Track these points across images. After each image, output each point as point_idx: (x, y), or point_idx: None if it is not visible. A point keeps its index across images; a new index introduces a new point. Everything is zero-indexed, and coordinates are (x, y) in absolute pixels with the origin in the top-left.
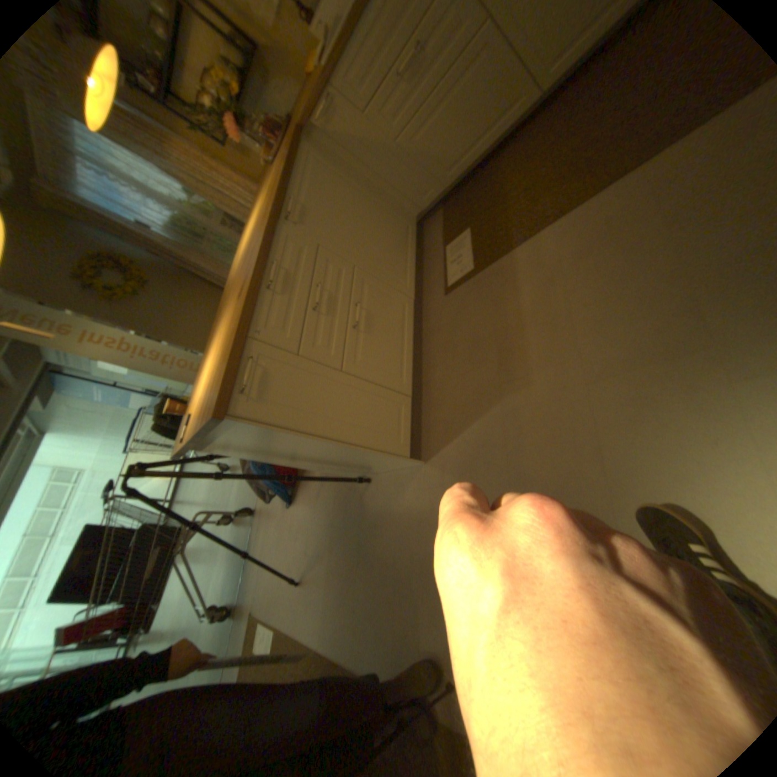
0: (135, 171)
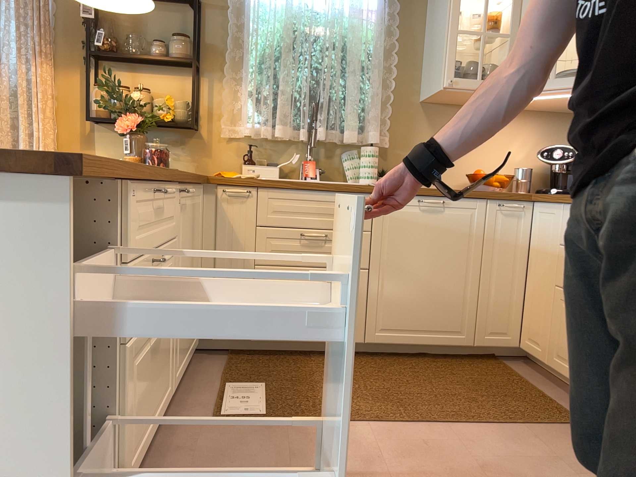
0: None
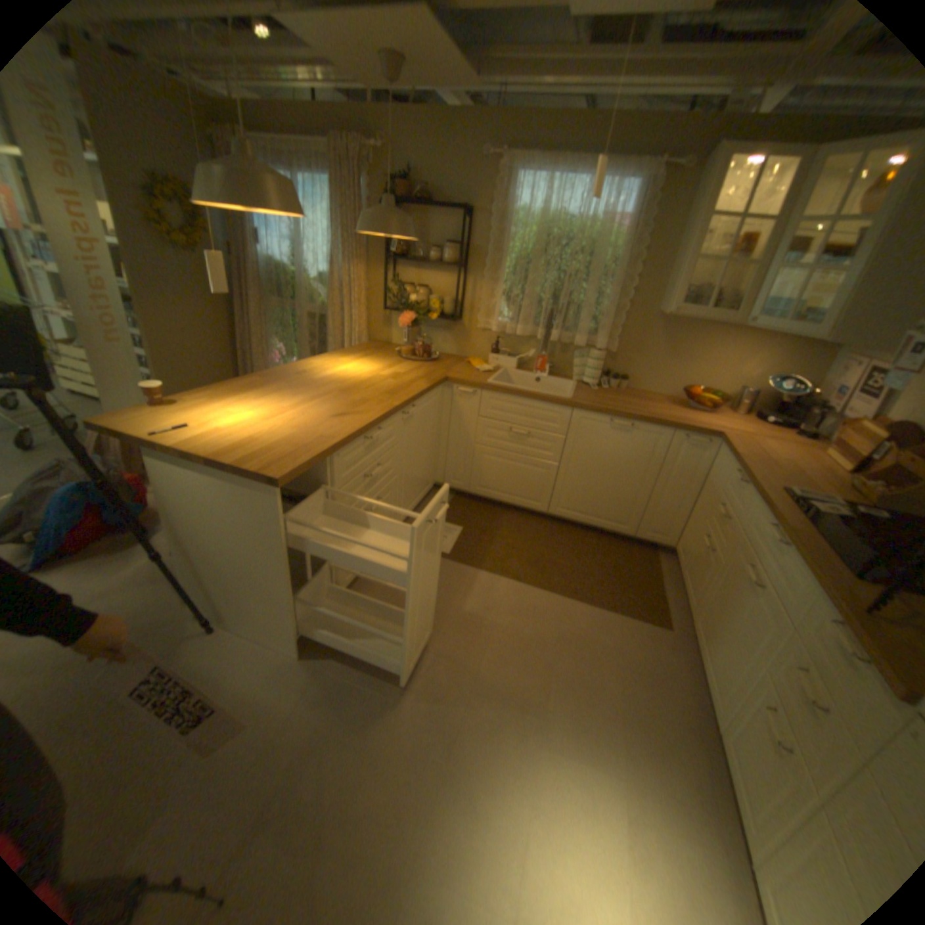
0: (307, 228)
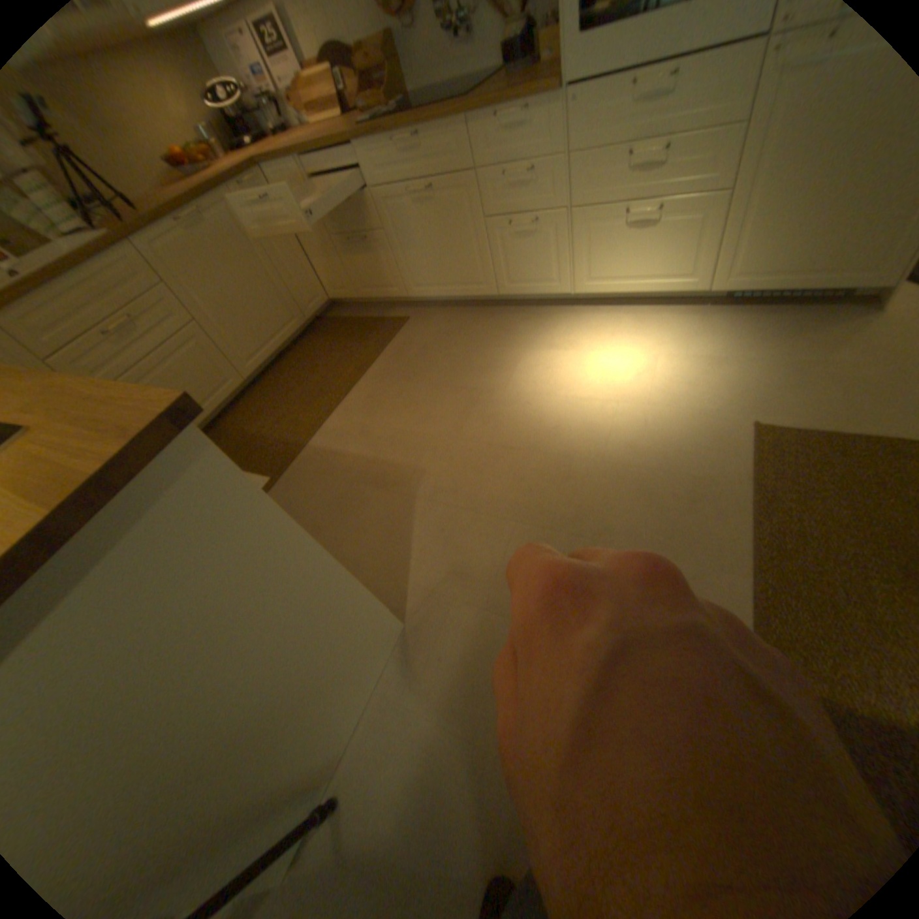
0: None
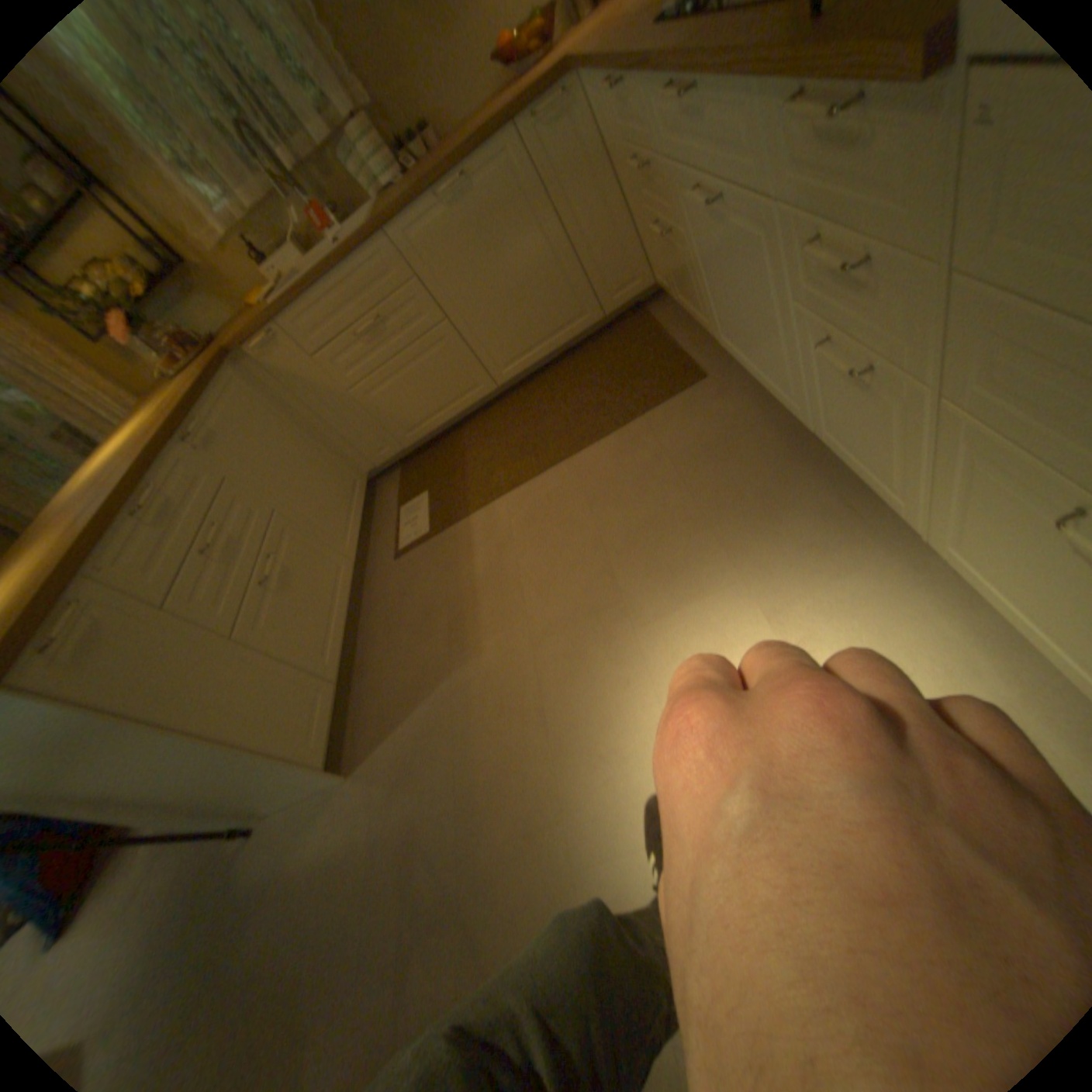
0: None
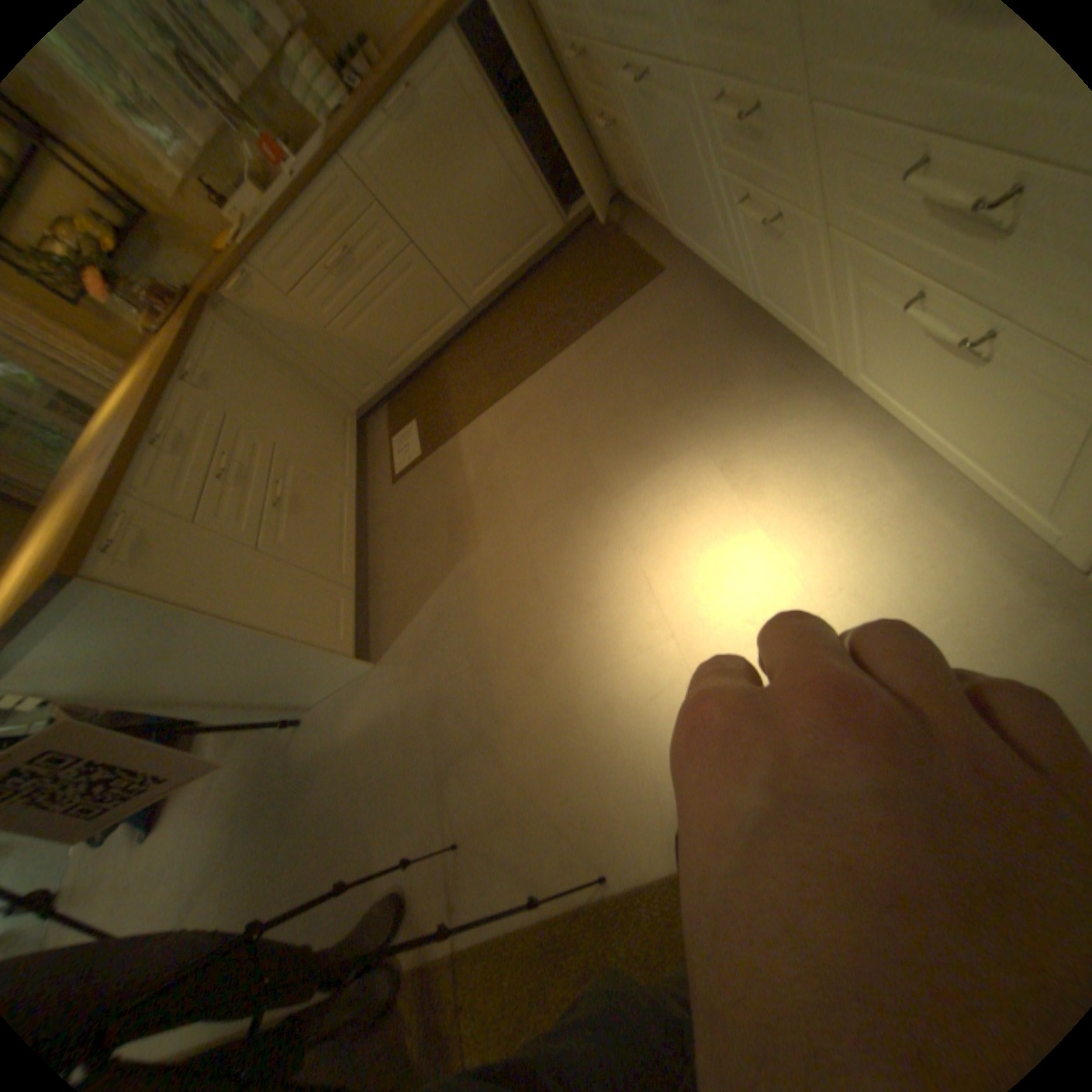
0: None
